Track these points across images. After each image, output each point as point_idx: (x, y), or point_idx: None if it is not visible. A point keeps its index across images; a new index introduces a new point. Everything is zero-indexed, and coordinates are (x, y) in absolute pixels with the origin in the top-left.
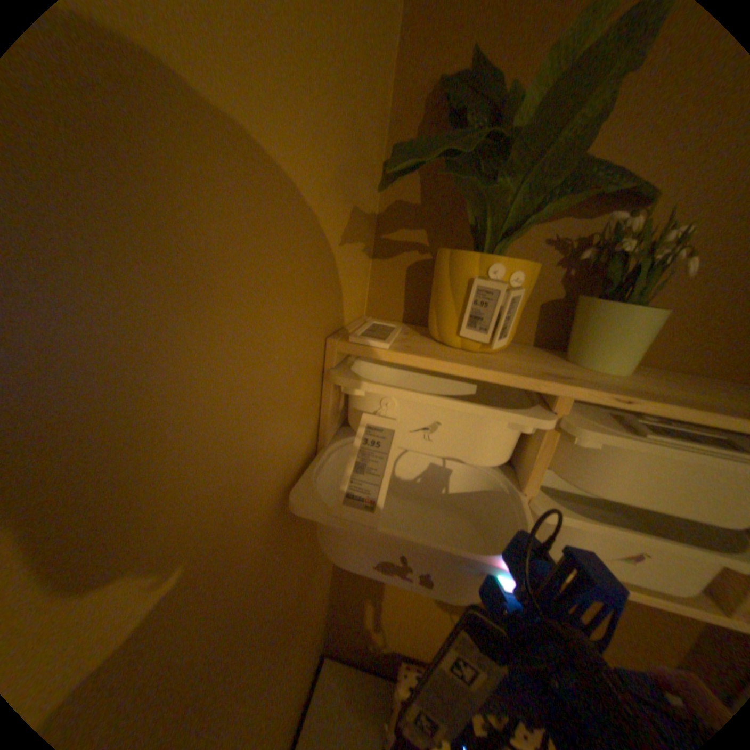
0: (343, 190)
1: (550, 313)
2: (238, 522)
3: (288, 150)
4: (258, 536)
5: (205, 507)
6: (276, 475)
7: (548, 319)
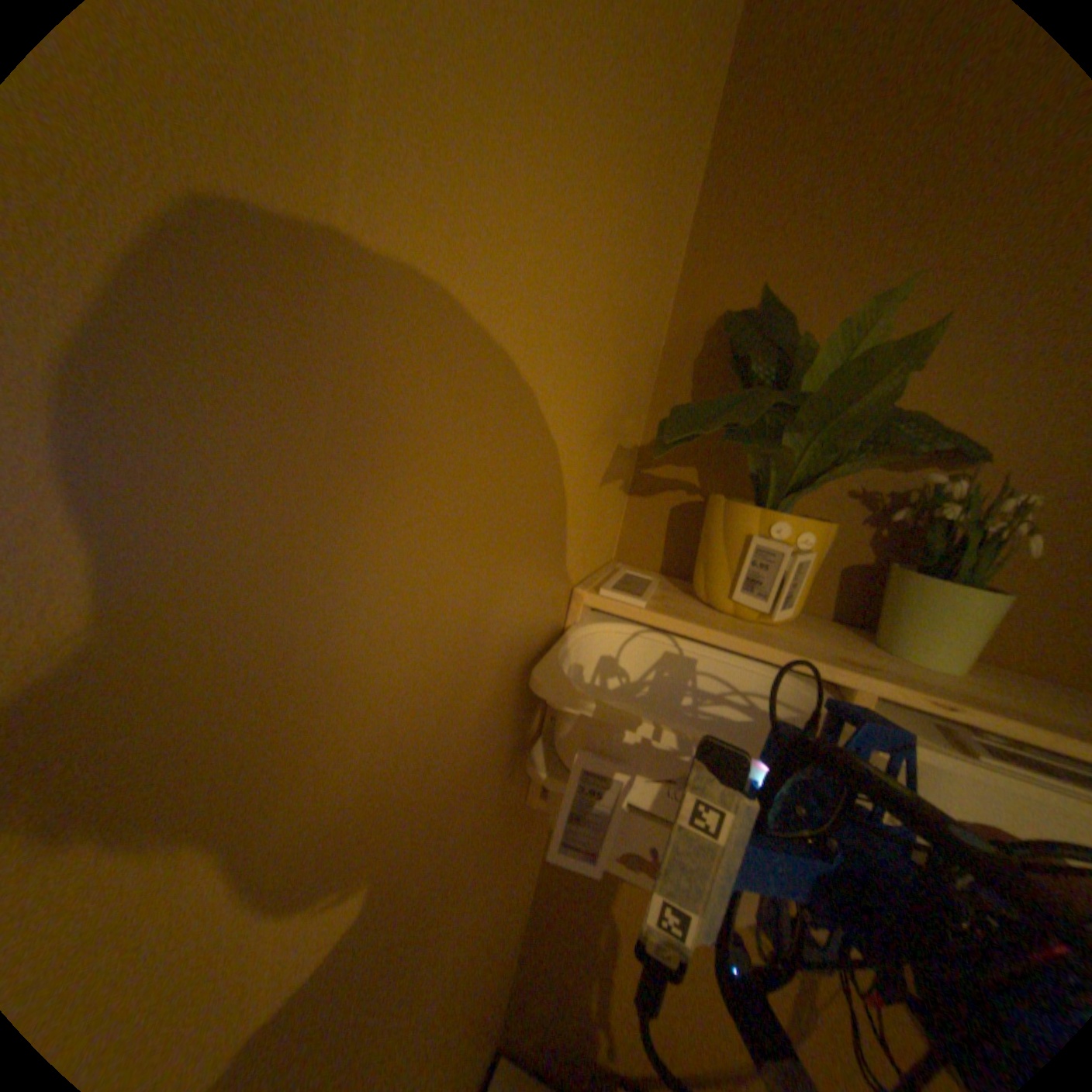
0: (613, 436)
1: (859, 582)
2: (473, 789)
3: (575, 420)
4: (482, 815)
5: (457, 761)
6: (509, 745)
7: (857, 590)
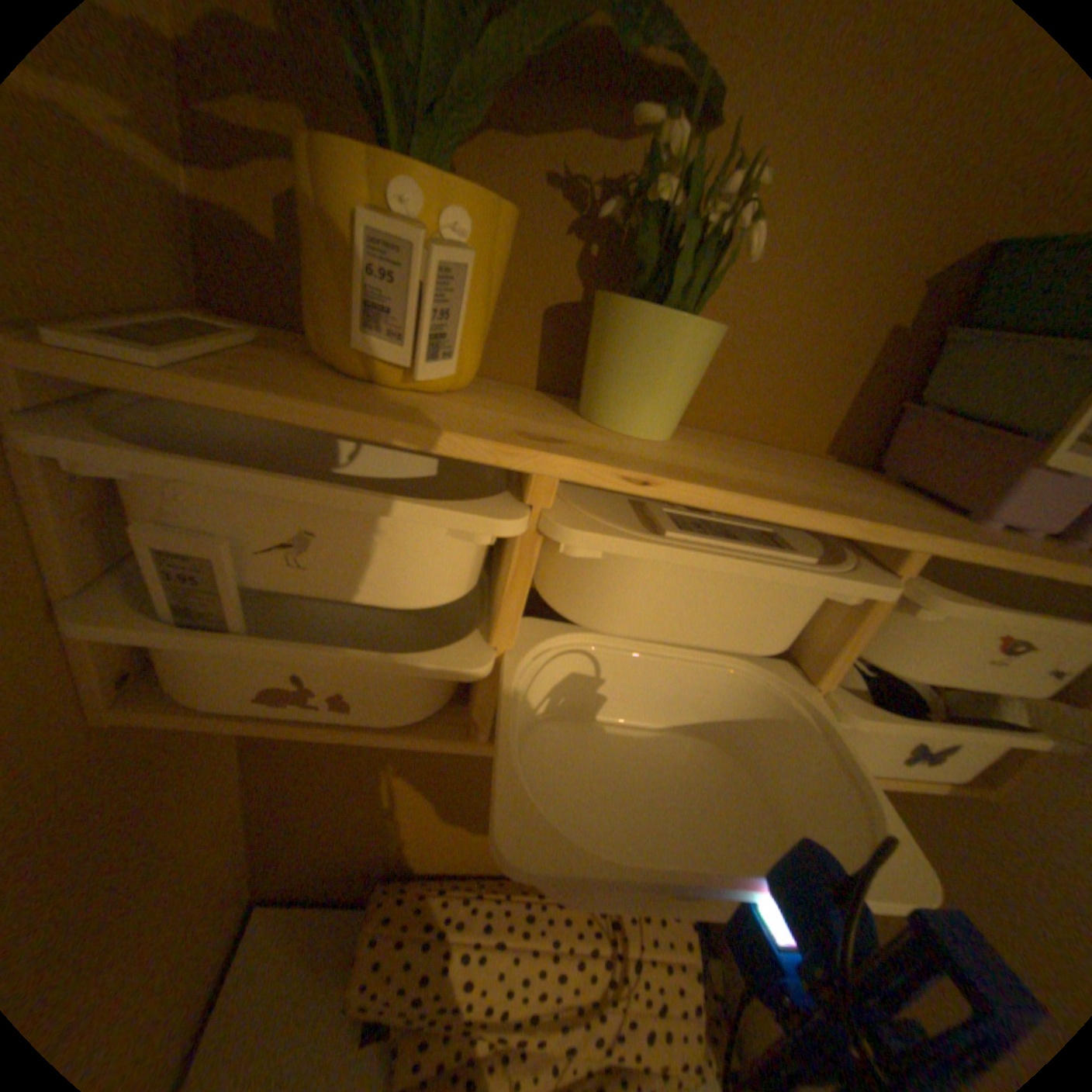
0: None
1: (560, 329)
2: None
3: None
4: None
5: None
6: None
7: (558, 341)
